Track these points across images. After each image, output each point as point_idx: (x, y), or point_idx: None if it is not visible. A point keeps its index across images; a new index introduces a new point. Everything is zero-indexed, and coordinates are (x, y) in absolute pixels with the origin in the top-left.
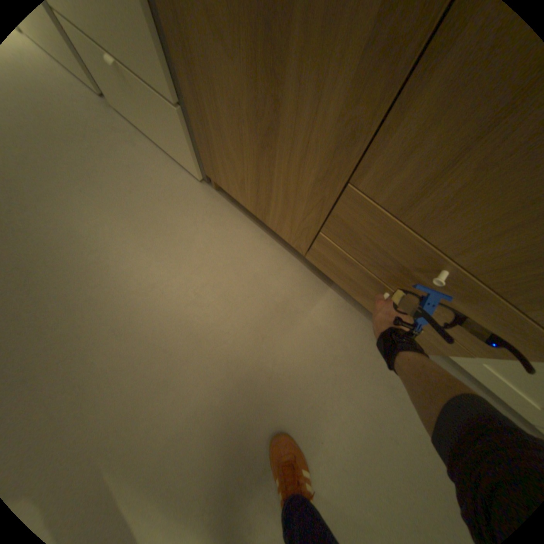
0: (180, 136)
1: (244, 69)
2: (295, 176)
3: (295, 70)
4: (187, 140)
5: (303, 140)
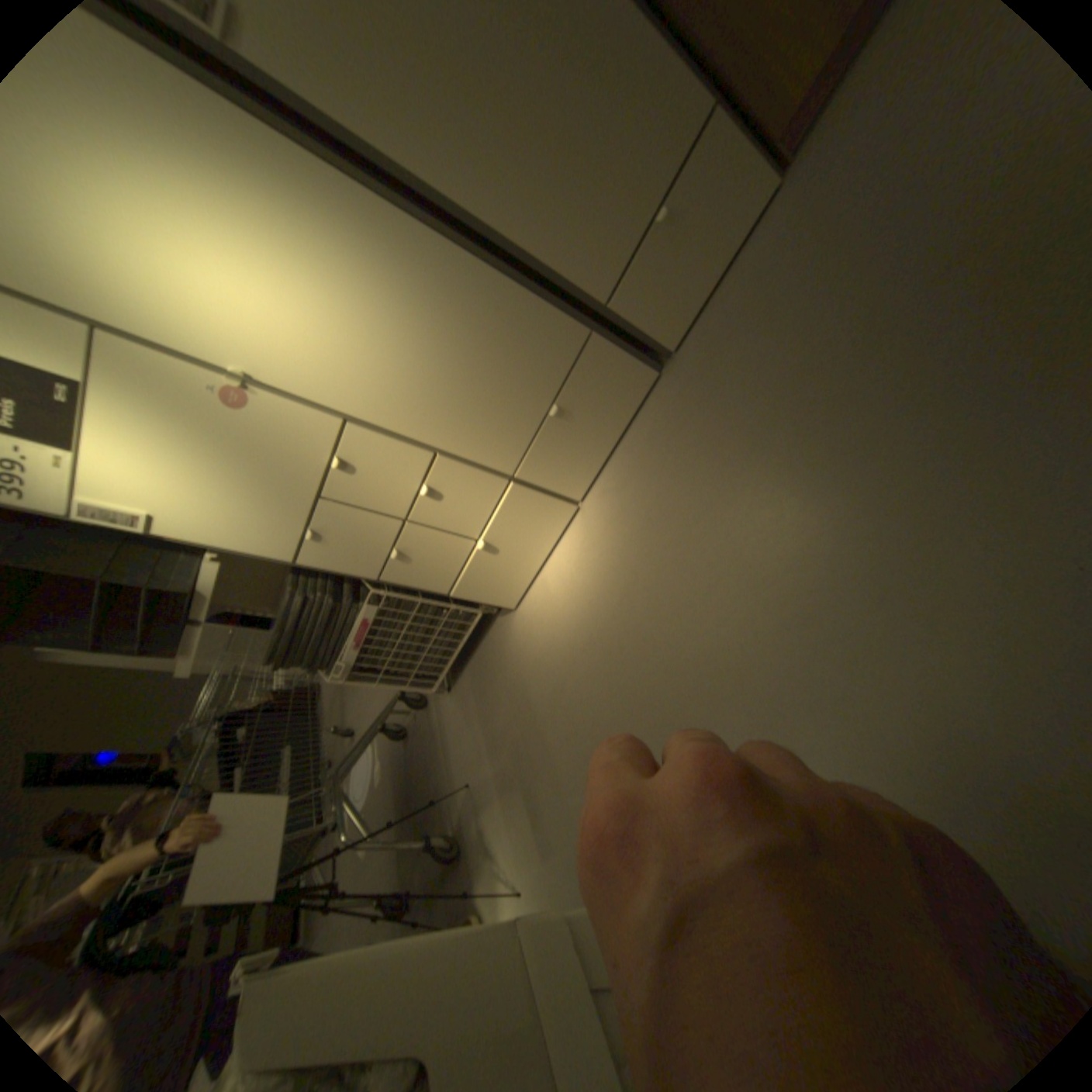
0: (741, 145)
1: None
2: None
3: None
4: (747, 133)
5: None
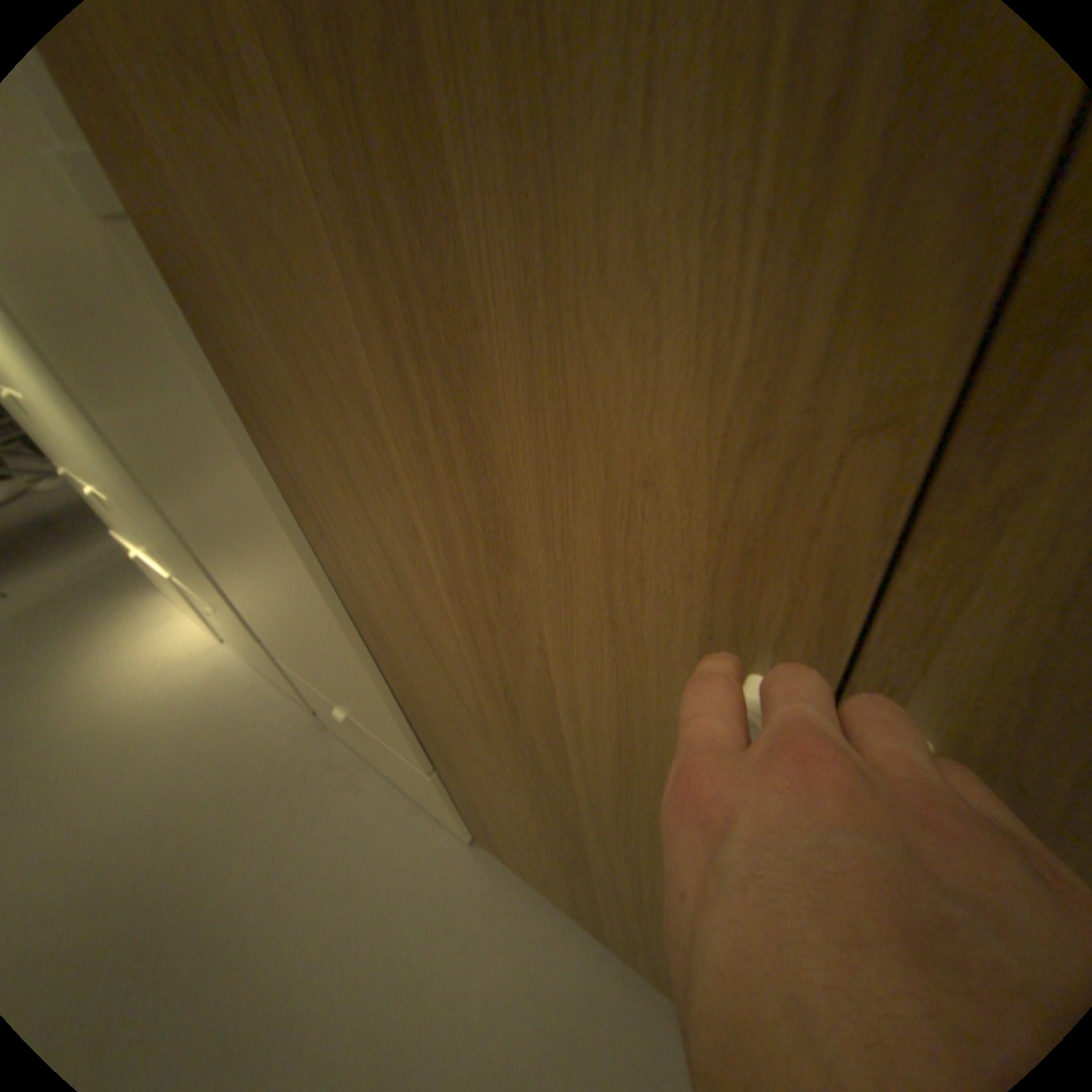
0: (437, 799)
1: (530, 809)
2: (636, 920)
3: (600, 843)
4: (448, 806)
5: (635, 896)
